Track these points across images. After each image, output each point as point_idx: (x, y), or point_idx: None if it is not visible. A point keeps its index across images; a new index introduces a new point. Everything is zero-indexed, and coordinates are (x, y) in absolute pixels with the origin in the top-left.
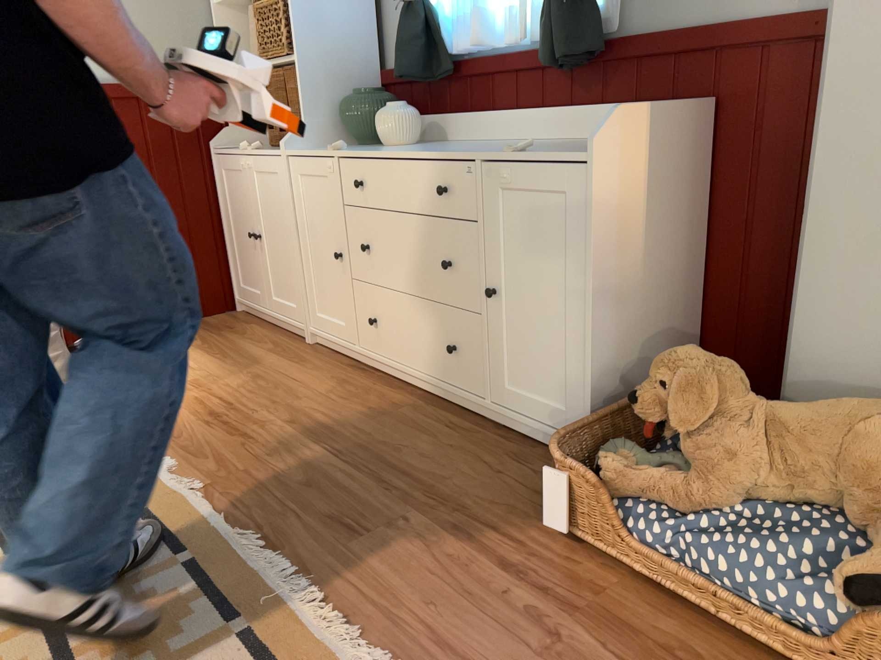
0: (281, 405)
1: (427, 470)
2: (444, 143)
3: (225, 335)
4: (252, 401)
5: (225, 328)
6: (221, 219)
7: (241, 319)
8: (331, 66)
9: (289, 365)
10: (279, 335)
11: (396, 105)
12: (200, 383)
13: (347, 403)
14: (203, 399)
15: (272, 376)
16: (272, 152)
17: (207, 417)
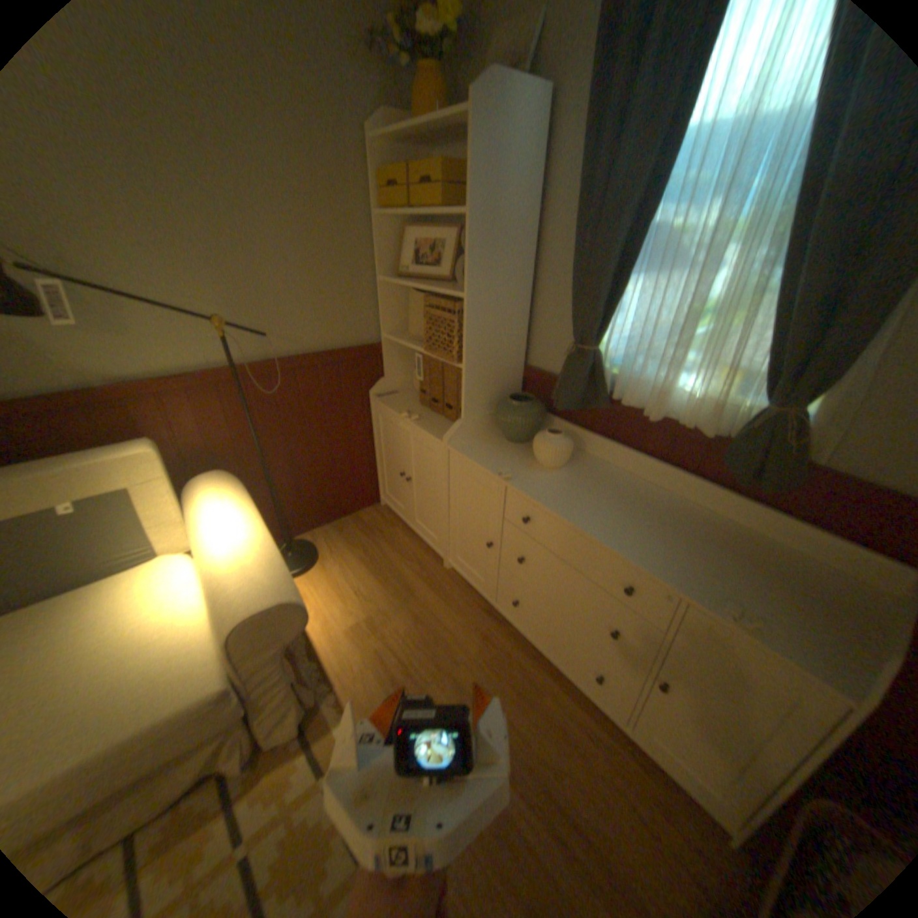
0: (447, 675)
1: (596, 822)
2: (591, 464)
3: (378, 542)
4: (422, 665)
5: (377, 530)
6: (374, 443)
7: (387, 519)
8: (492, 368)
9: (439, 603)
10: (421, 549)
11: (555, 428)
12: (374, 624)
13: (500, 679)
14: (382, 654)
15: (429, 621)
16: (431, 431)
17: (391, 689)
